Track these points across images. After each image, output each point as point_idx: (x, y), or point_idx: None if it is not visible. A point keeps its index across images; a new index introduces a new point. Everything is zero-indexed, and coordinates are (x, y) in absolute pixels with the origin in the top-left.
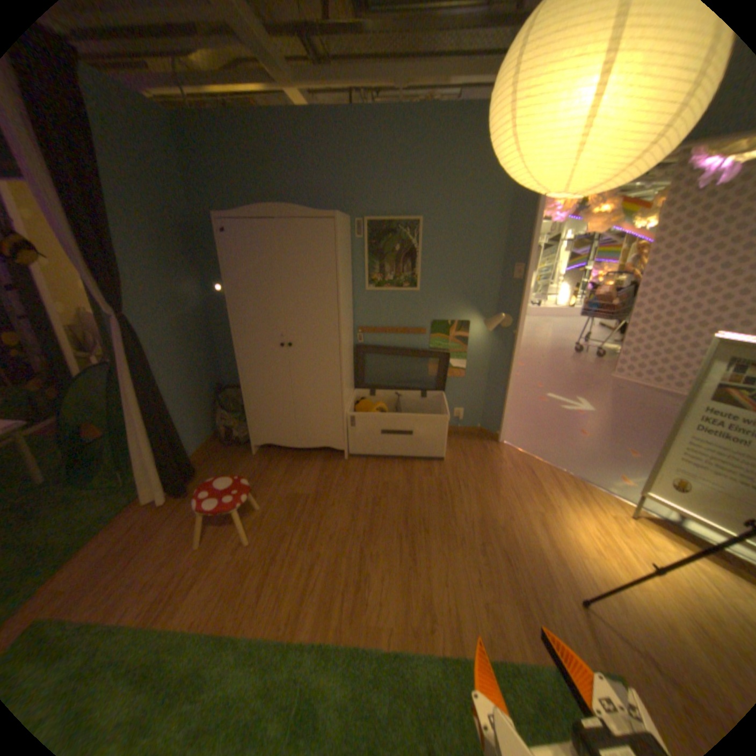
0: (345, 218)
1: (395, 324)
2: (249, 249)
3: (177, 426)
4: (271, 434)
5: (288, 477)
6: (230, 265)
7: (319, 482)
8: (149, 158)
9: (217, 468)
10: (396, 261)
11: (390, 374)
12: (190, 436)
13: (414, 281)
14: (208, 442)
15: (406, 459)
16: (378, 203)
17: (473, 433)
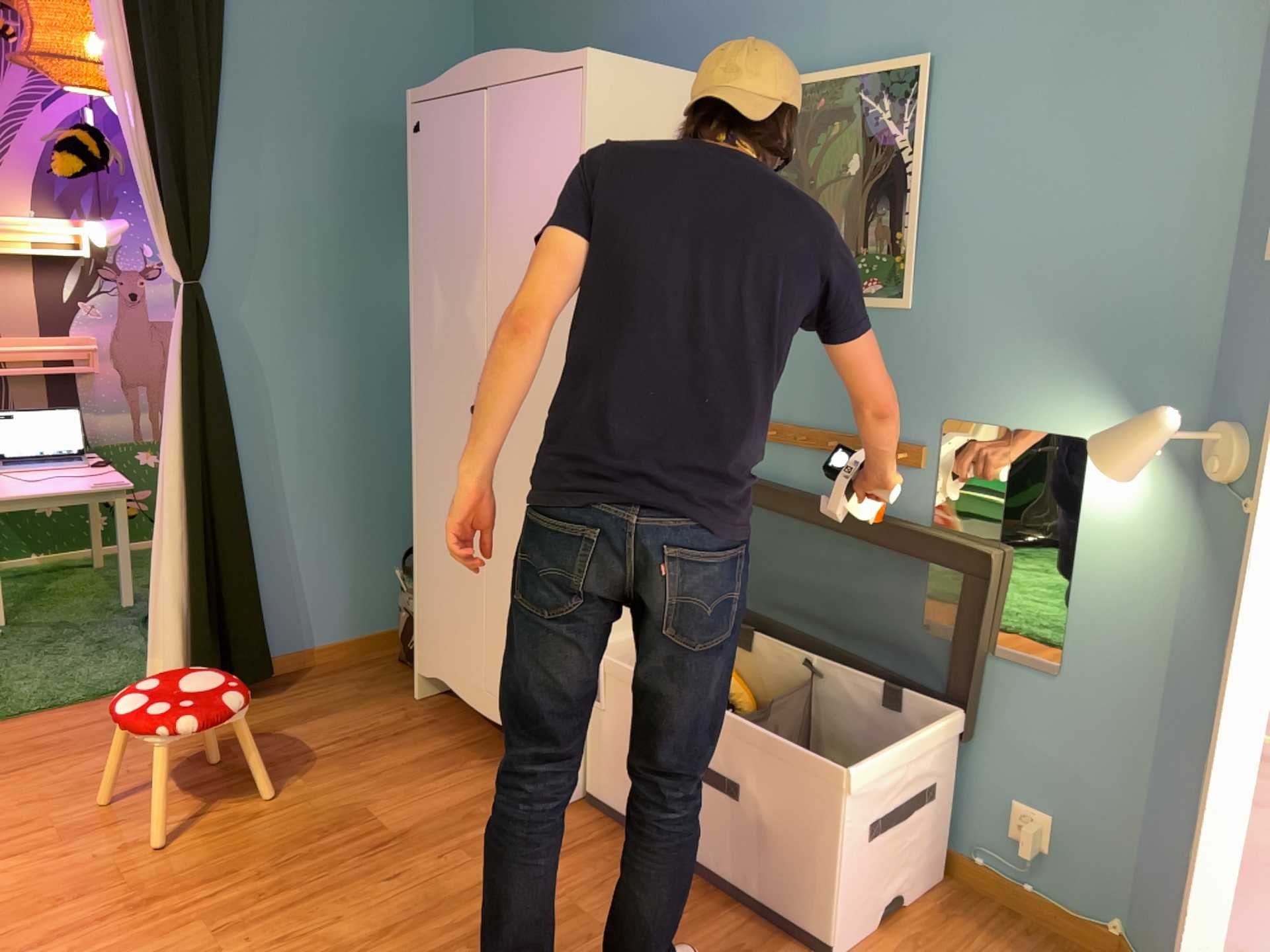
0: (676, 78)
1: (836, 419)
2: (447, 166)
3: (295, 565)
4: (443, 654)
5: (404, 773)
6: (421, 206)
7: (437, 818)
8: (391, 8)
9: (328, 692)
10: (850, 208)
11: (810, 591)
12: (326, 602)
13: (897, 275)
14: (376, 640)
15: (719, 889)
16: (816, 36)
17: (1083, 949)
